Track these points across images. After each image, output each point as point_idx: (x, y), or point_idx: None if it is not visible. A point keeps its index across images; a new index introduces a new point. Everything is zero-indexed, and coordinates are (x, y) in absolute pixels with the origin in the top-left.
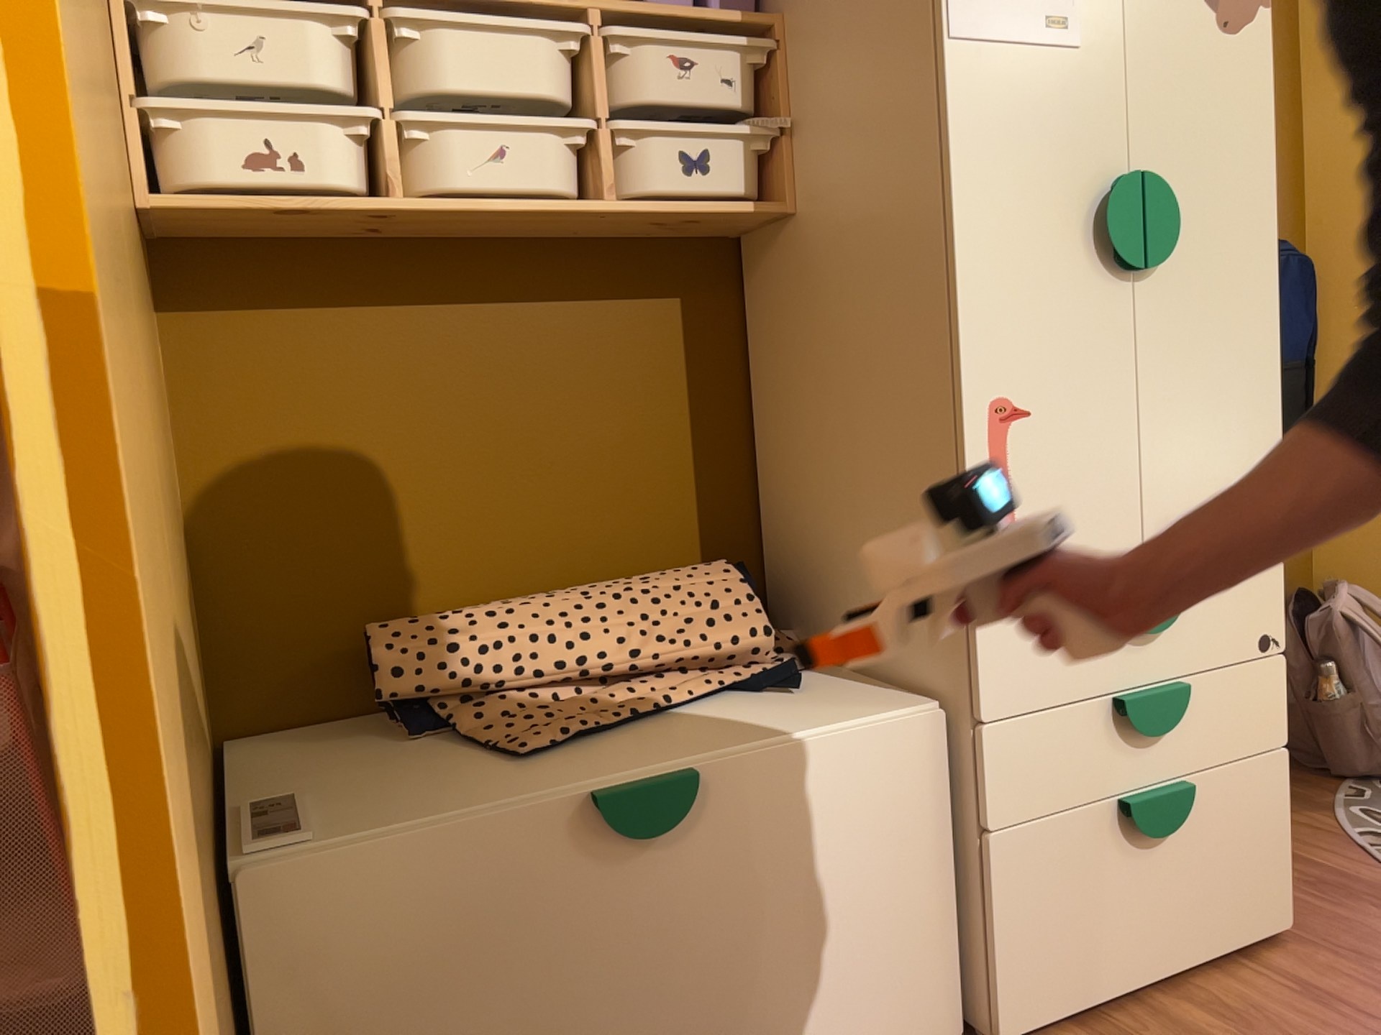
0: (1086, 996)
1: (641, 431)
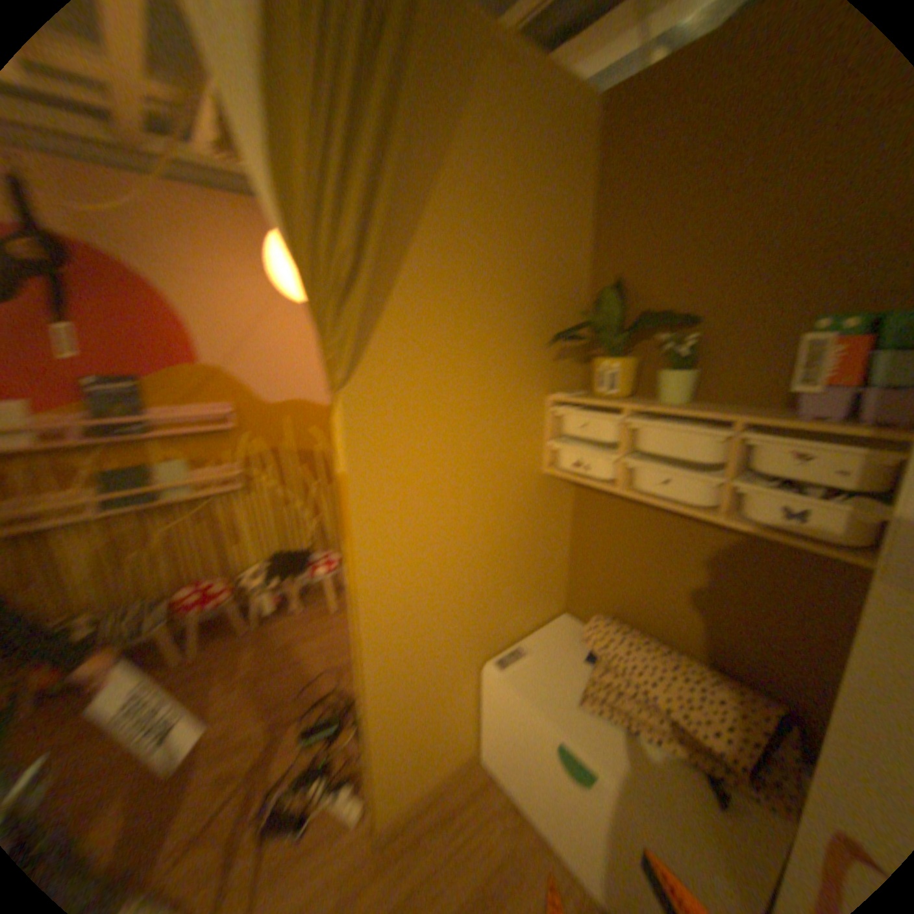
0: None
1: (764, 615)
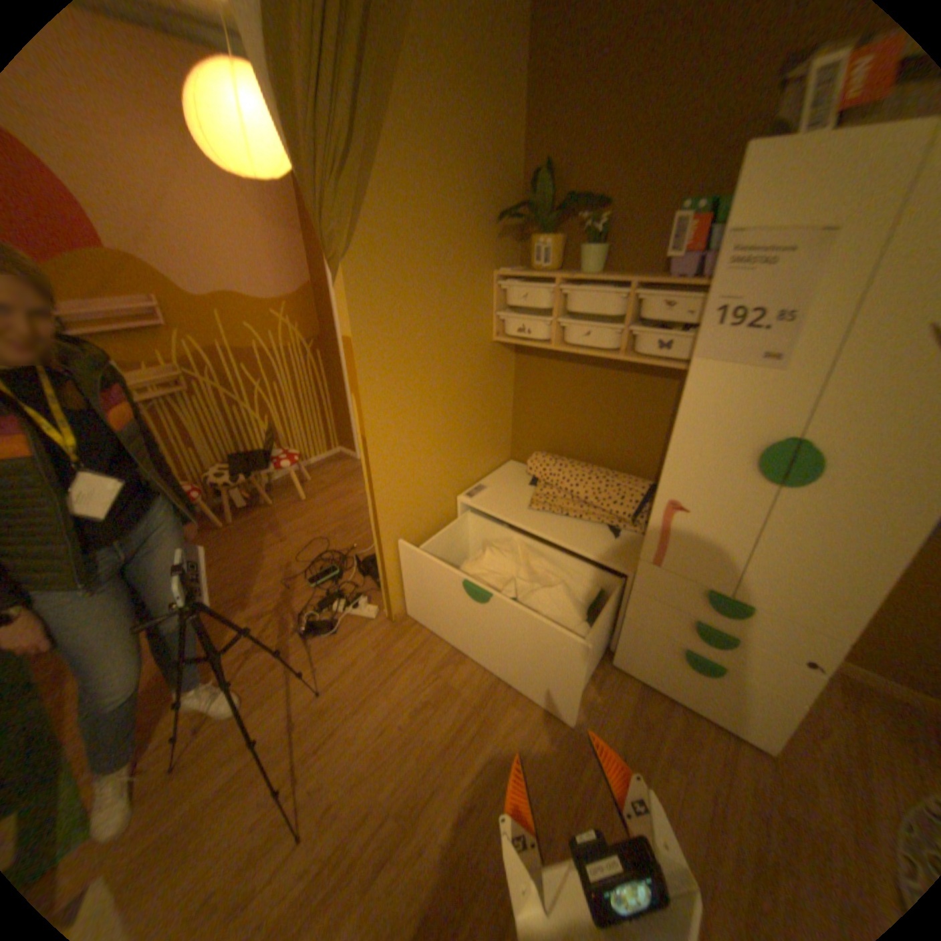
0: (649, 682)
1: (644, 426)
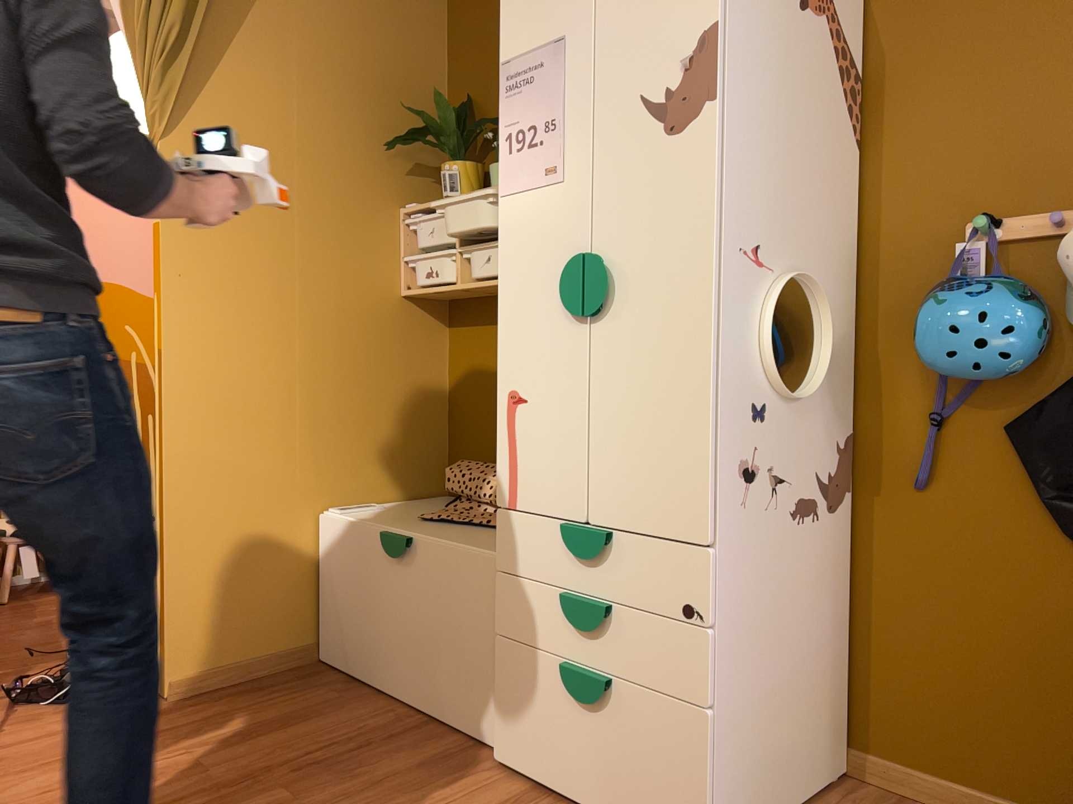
0: (538, 775)
1: None
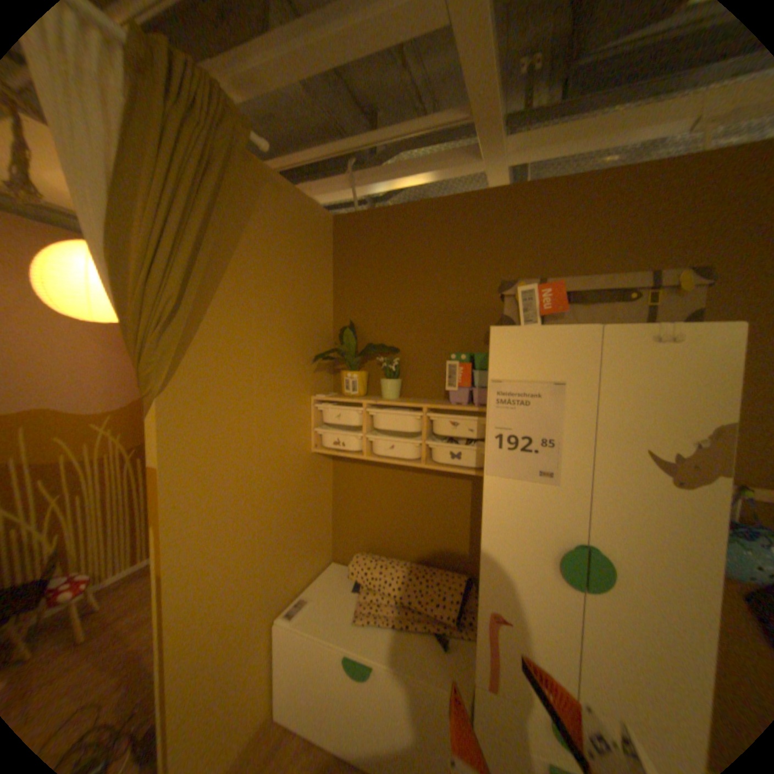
0: None
1: (451, 521)
